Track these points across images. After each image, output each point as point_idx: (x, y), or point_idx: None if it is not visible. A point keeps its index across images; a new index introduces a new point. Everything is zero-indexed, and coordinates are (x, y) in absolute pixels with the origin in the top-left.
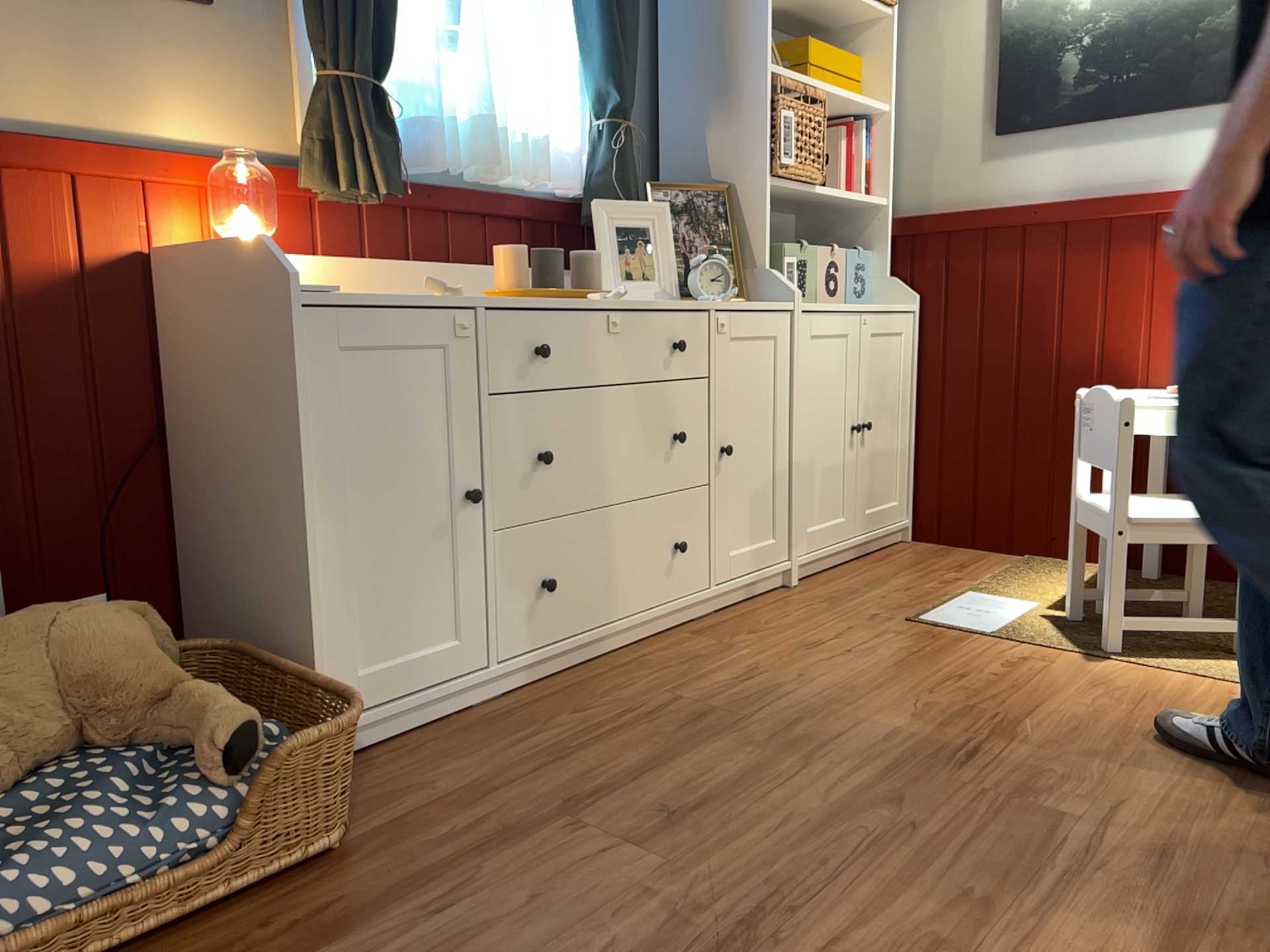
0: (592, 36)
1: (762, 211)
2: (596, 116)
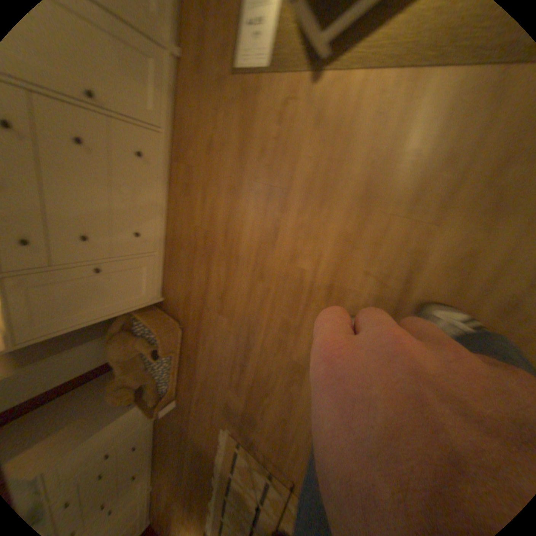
0: None
1: None
2: None
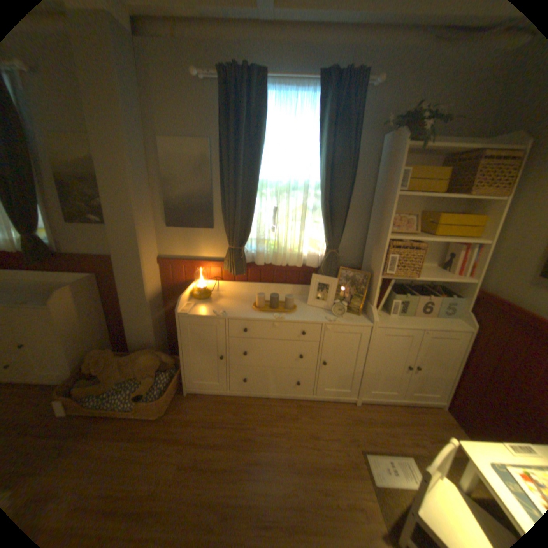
0: (323, 223)
1: (376, 287)
2: (325, 245)
